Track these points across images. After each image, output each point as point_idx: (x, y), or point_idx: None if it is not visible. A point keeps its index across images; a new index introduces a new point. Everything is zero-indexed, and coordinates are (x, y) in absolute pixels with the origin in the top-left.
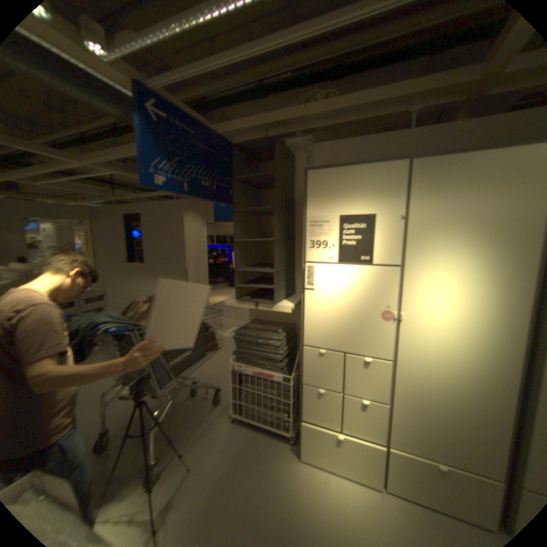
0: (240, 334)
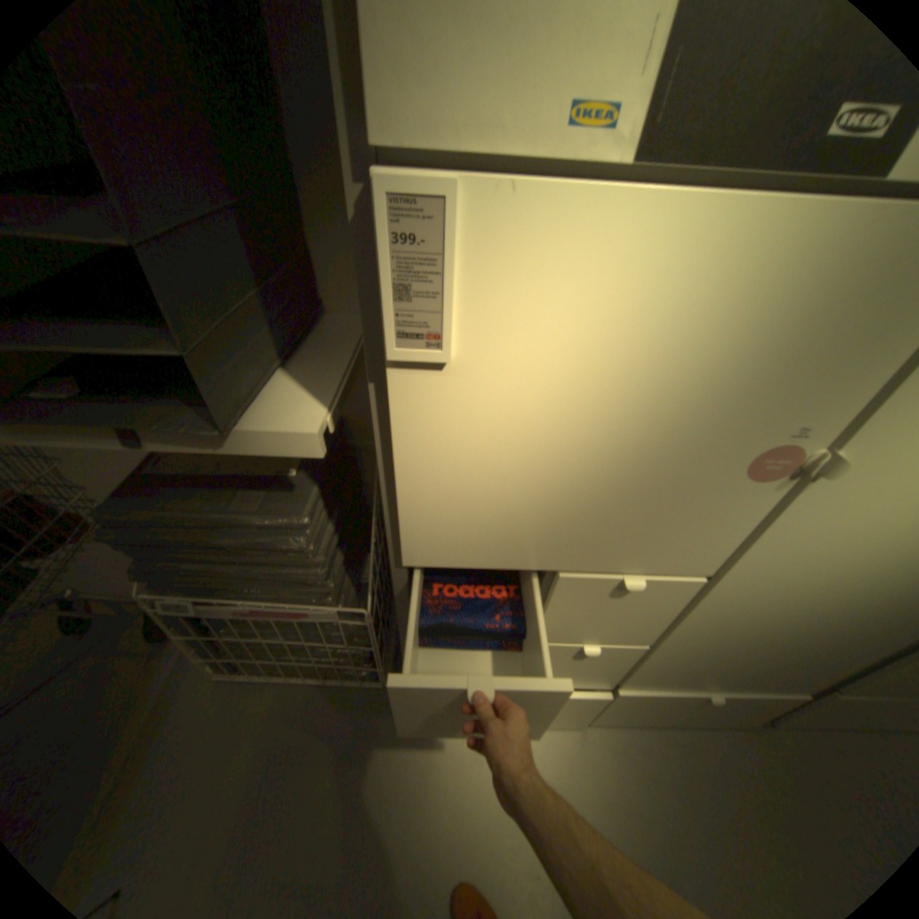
0: (122, 521)
